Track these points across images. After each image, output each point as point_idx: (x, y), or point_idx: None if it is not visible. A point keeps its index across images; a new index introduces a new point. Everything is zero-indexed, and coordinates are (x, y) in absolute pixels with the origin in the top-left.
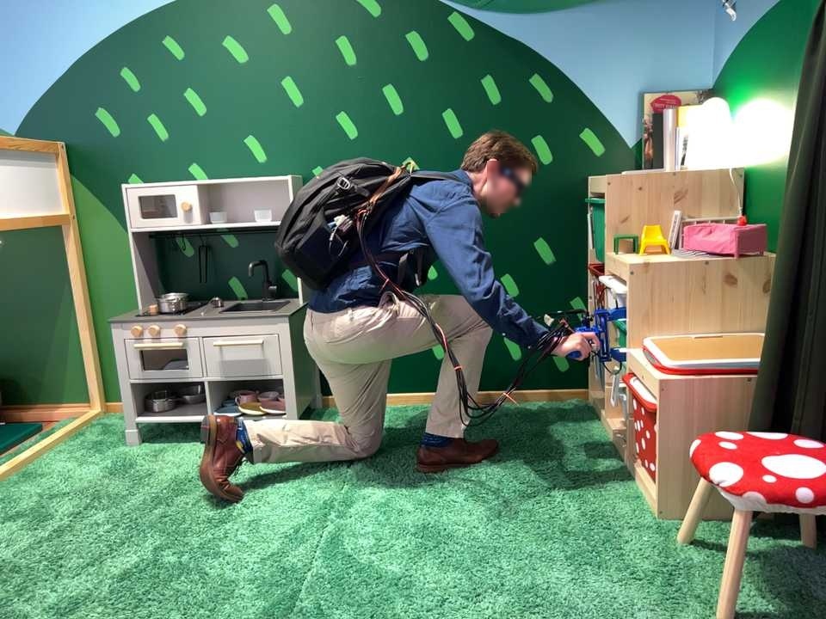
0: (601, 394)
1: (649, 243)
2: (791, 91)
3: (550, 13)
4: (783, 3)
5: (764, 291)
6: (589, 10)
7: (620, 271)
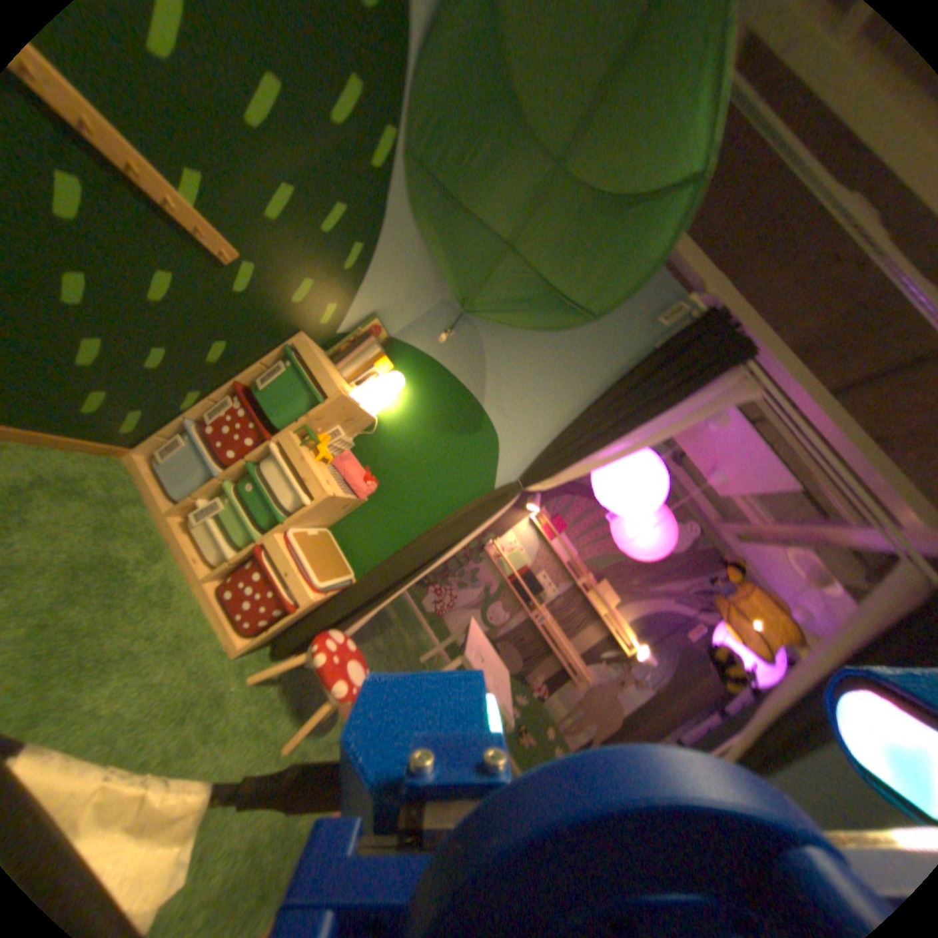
0: (143, 463)
1: (322, 453)
2: (435, 436)
3: (413, 224)
4: (469, 396)
5: (345, 510)
6: (419, 249)
7: (305, 476)
